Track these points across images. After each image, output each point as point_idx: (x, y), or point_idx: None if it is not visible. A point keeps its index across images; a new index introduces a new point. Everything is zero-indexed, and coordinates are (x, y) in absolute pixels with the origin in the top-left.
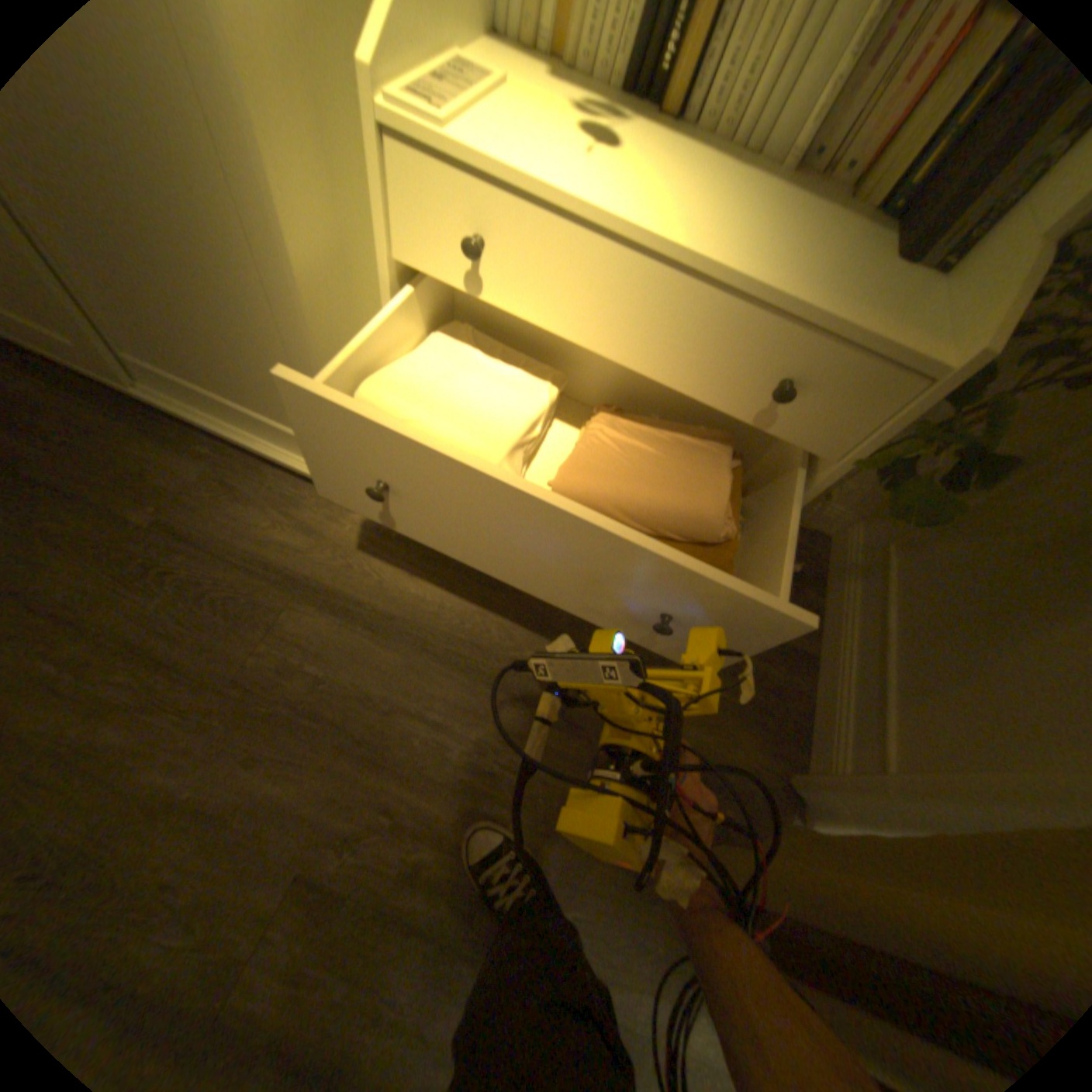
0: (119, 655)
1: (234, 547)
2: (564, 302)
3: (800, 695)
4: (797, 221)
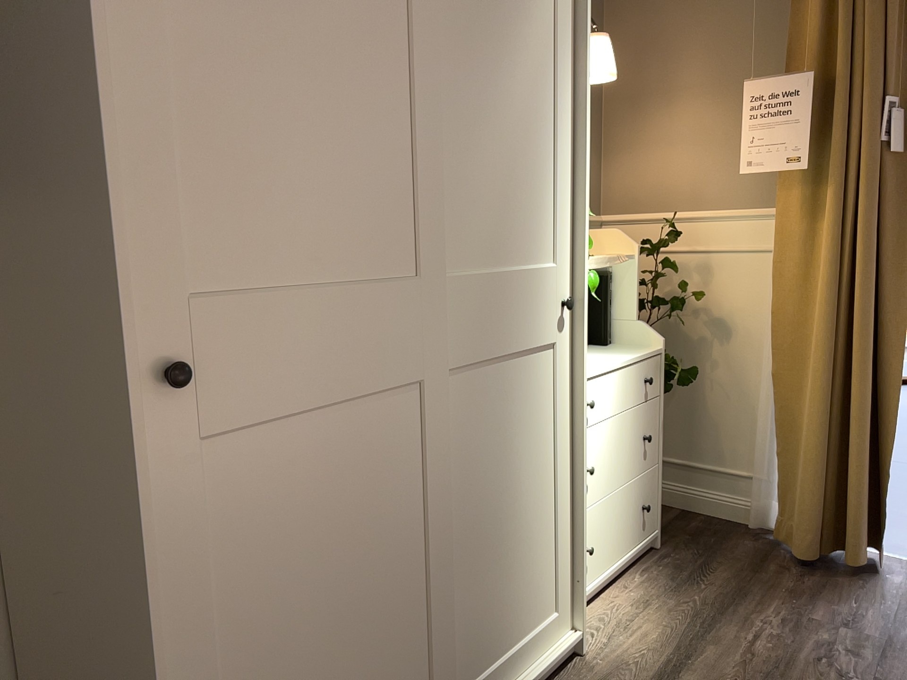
0: None
1: None
2: (607, 405)
3: (709, 520)
4: (596, 352)
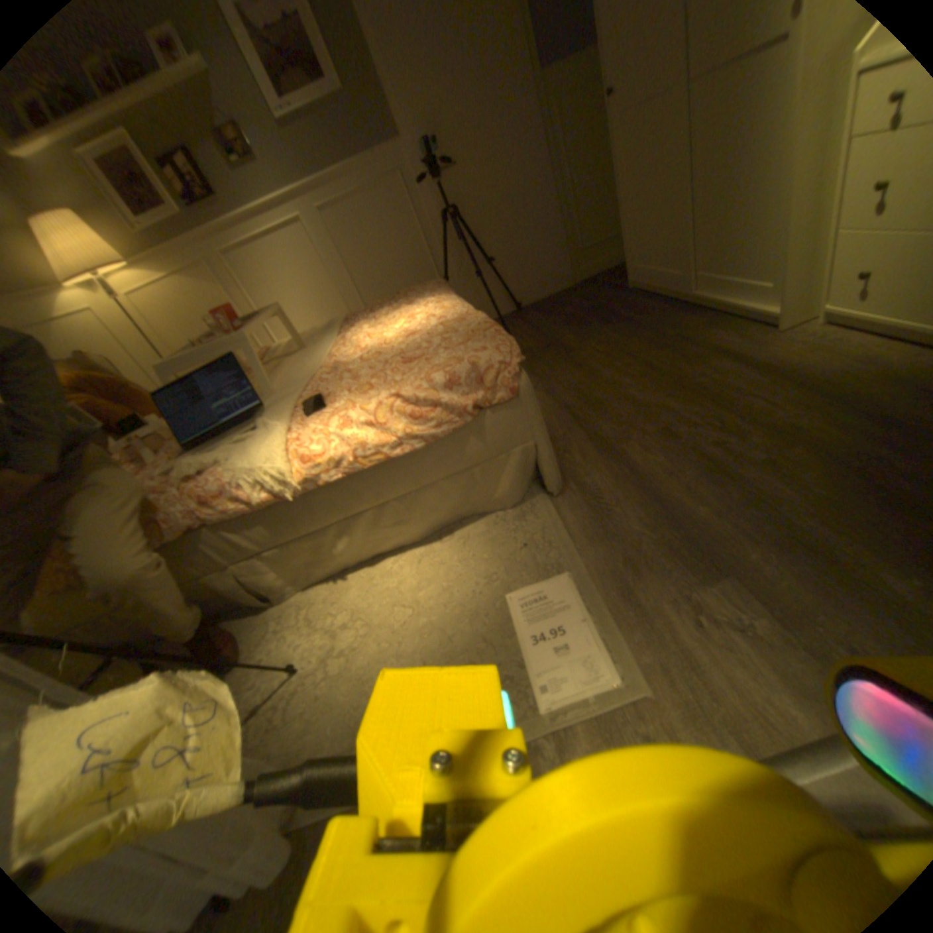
0: (643, 364)
1: (707, 341)
2: None
3: None
4: None
